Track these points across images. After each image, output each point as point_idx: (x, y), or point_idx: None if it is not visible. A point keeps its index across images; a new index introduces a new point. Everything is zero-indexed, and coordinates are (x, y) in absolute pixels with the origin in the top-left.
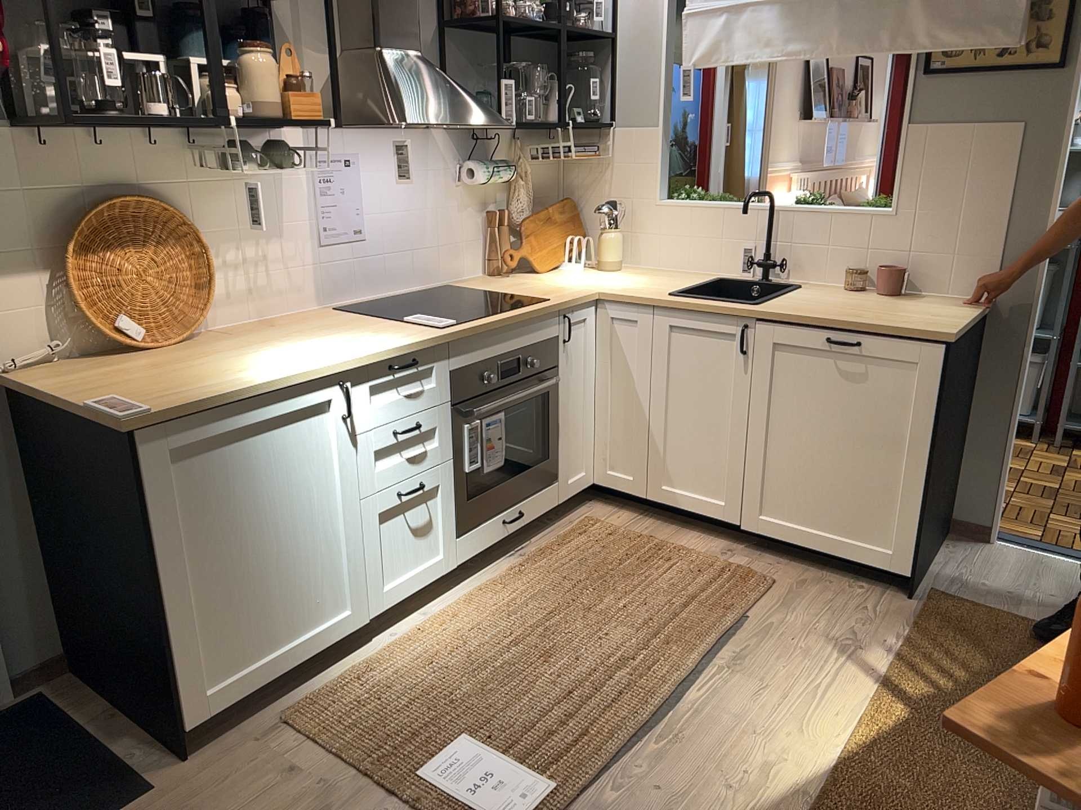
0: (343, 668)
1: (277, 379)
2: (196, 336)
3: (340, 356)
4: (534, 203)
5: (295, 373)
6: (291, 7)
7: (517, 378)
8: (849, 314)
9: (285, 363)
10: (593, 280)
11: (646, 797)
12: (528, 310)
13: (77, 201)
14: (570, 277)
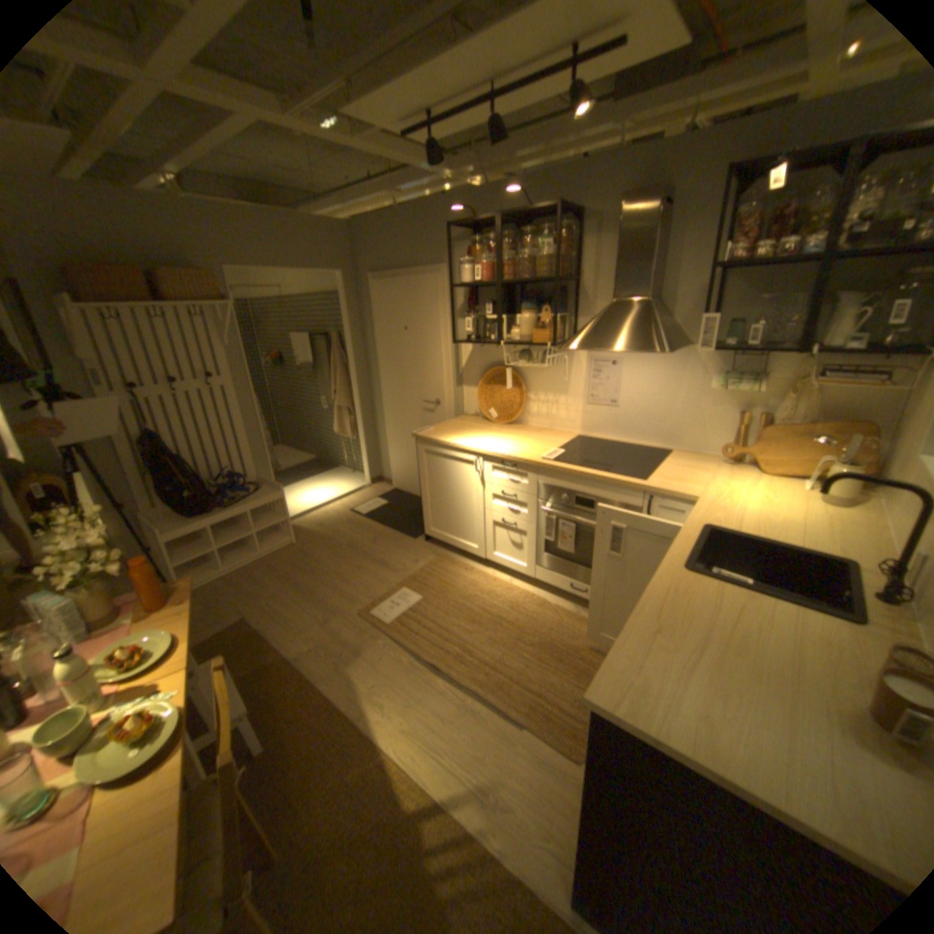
0: (469, 563)
1: (452, 443)
2: (508, 424)
3: (485, 447)
4: (833, 418)
5: (459, 444)
6: (592, 279)
7: (592, 512)
8: (669, 629)
9: (473, 441)
10: (758, 495)
11: (376, 654)
12: (602, 476)
13: (490, 366)
14: (759, 486)
